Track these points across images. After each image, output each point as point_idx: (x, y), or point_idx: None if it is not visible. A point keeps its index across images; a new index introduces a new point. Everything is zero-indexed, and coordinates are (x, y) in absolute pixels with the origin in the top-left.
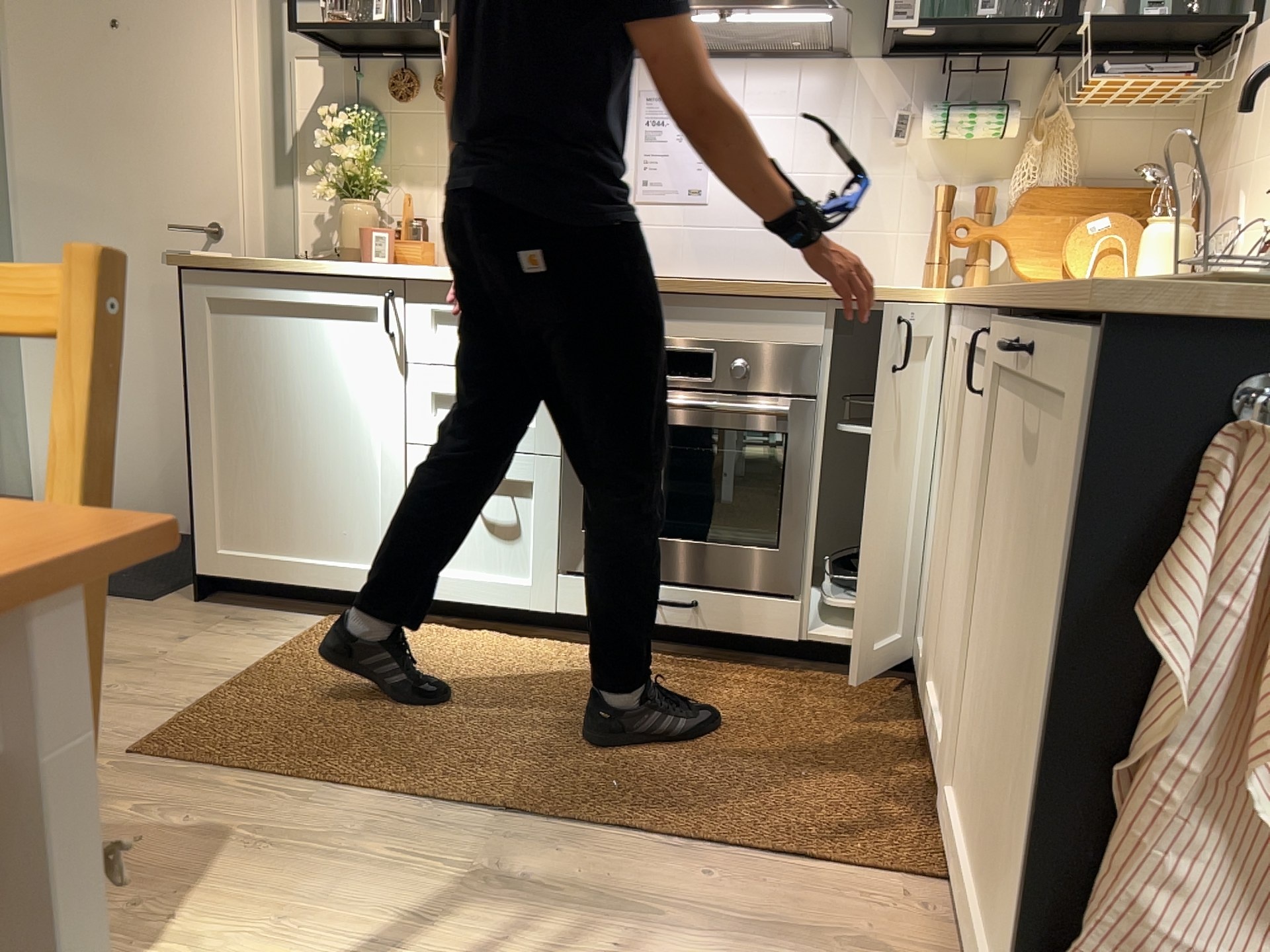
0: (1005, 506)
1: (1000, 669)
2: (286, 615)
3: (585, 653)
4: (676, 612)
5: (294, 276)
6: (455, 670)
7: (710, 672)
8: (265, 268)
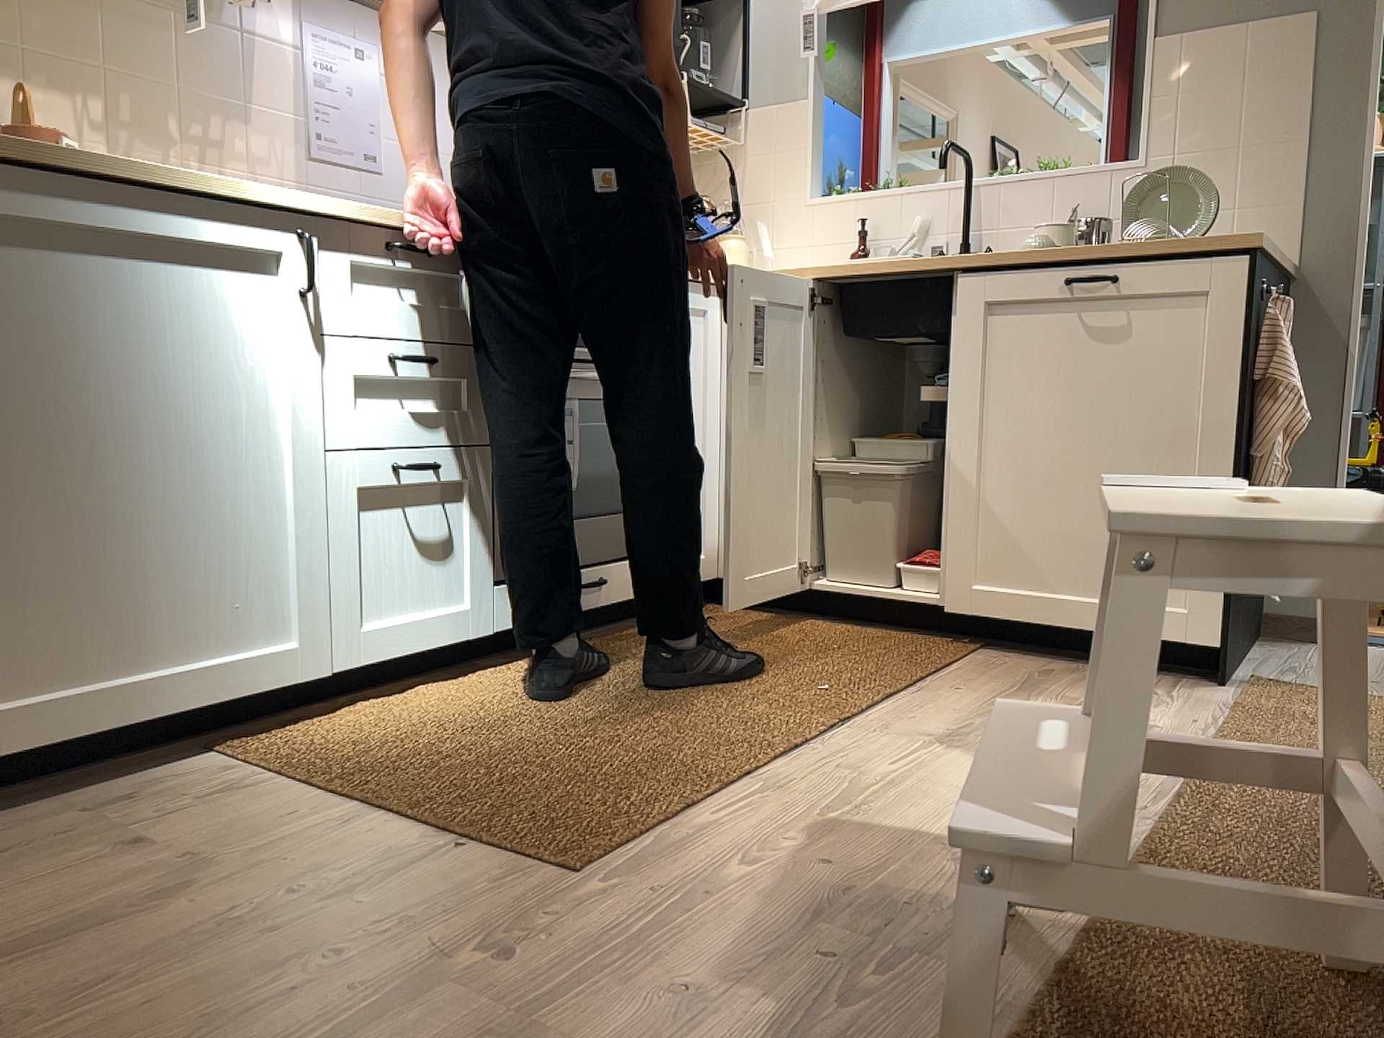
0: (1019, 379)
1: (1056, 468)
2: (161, 771)
3: (519, 666)
4: (587, 591)
5: (155, 192)
6: (509, 707)
7: (618, 641)
8: (104, 170)
